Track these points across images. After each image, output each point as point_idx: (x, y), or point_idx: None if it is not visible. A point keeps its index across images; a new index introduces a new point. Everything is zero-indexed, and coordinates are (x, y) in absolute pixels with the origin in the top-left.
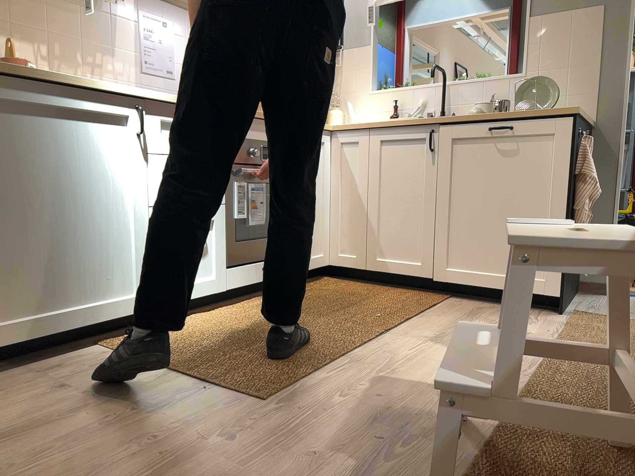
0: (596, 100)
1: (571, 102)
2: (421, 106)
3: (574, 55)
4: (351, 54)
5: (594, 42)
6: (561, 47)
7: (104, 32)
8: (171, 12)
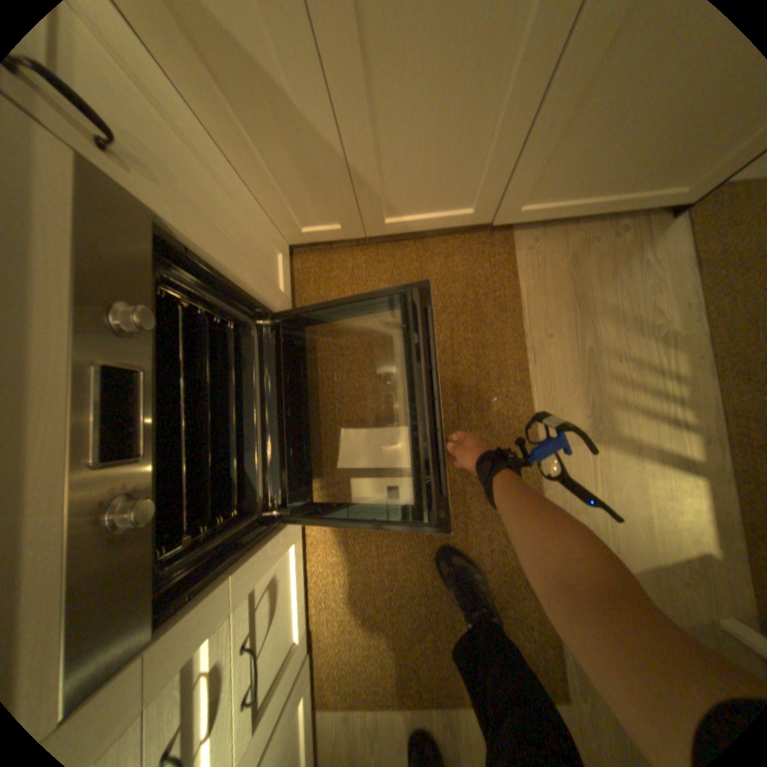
0: None
1: None
2: None
3: None
4: None
5: None
6: None
7: None
8: None
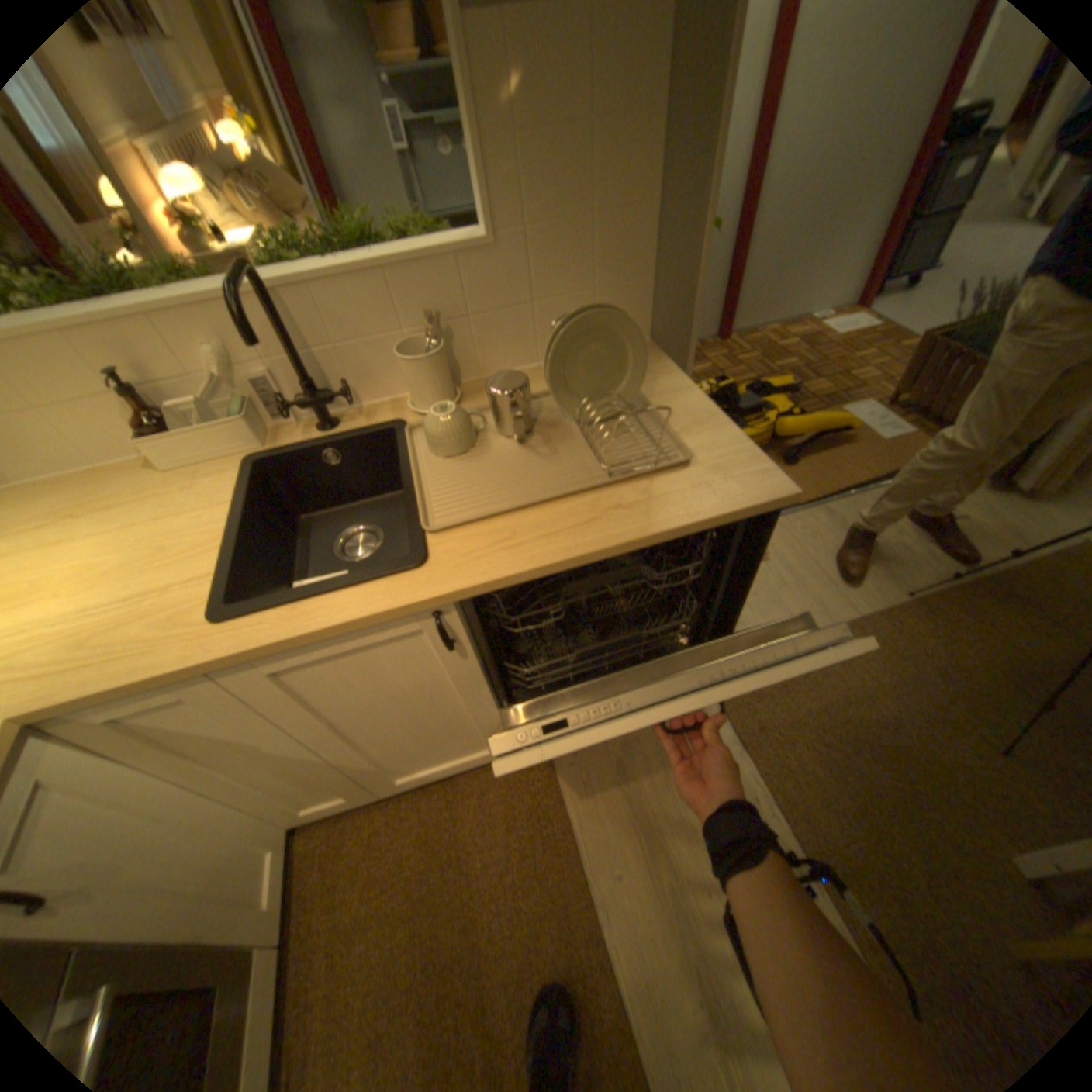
0: (652, 288)
1: (605, 298)
2: (209, 359)
3: (606, 166)
4: None
5: (651, 125)
6: (572, 139)
7: None
8: None
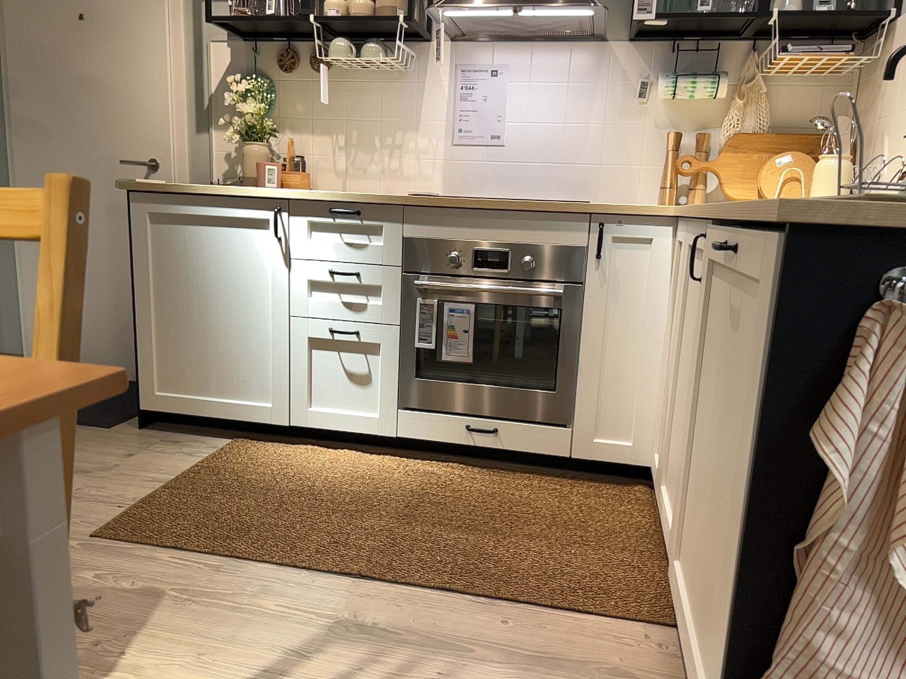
0: None
1: None
2: None
3: None
4: (904, 26)
5: None
6: None
7: (404, 103)
8: (503, 51)
